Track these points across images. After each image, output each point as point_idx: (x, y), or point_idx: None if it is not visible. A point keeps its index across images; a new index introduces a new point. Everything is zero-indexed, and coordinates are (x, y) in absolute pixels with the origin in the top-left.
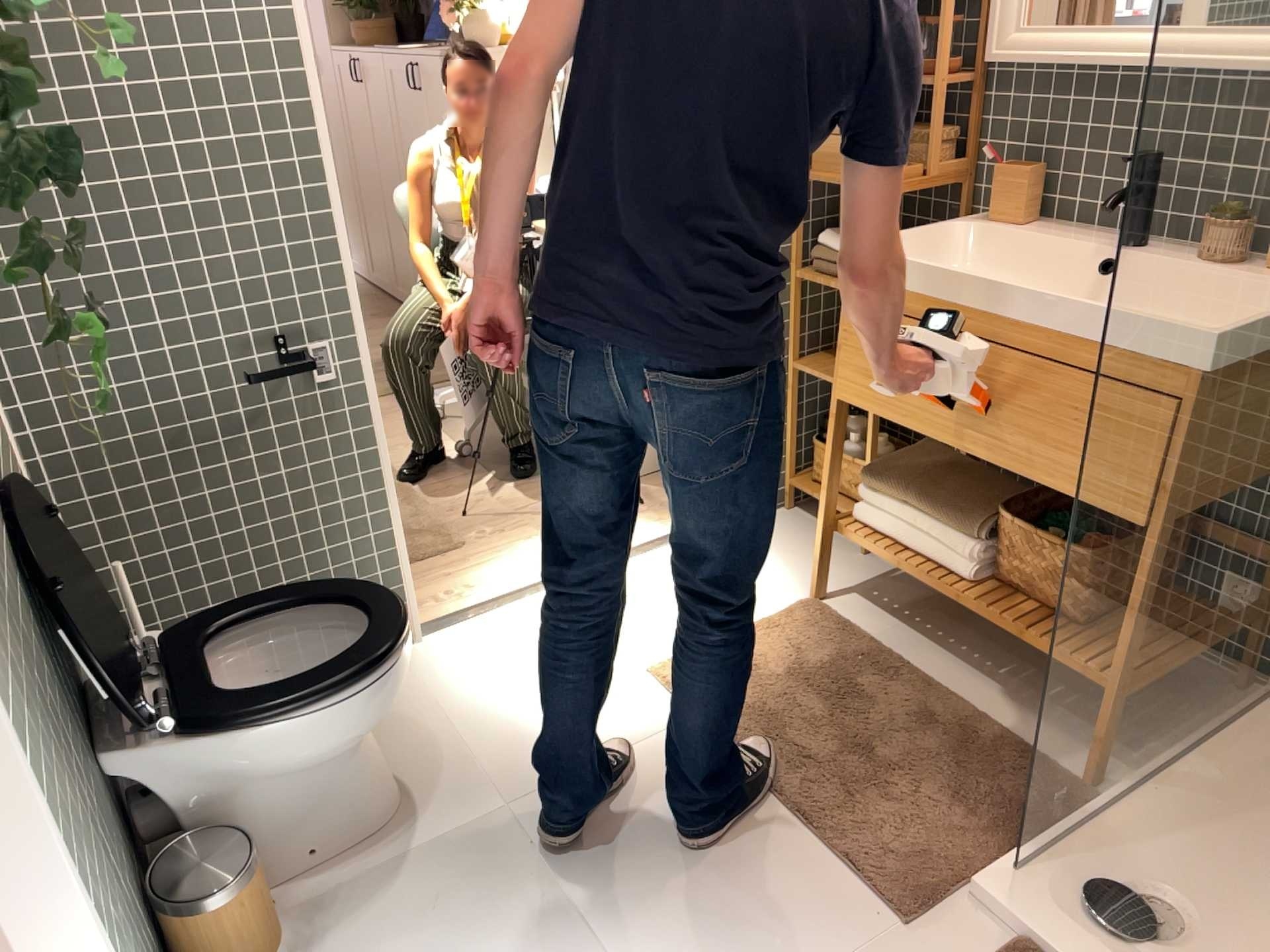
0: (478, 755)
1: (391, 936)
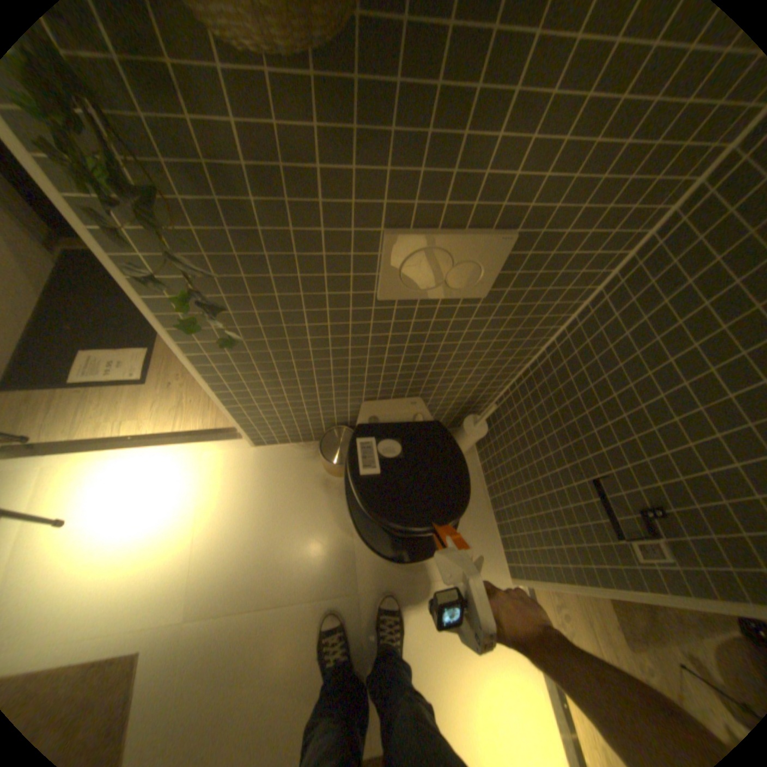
0: (399, 592)
1: (312, 520)
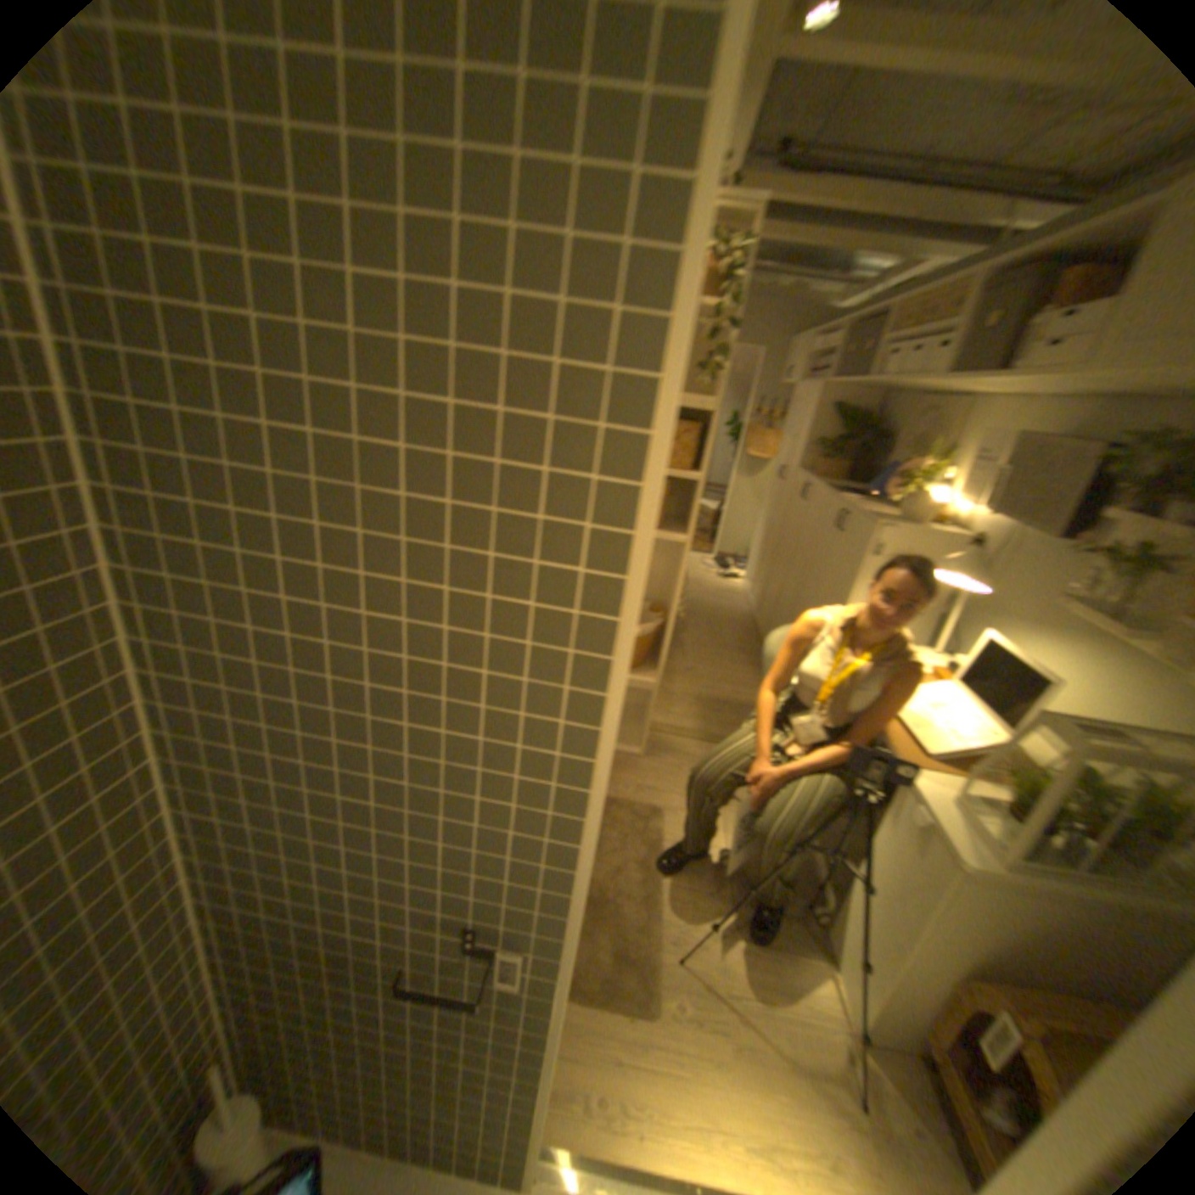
0: None
1: None
